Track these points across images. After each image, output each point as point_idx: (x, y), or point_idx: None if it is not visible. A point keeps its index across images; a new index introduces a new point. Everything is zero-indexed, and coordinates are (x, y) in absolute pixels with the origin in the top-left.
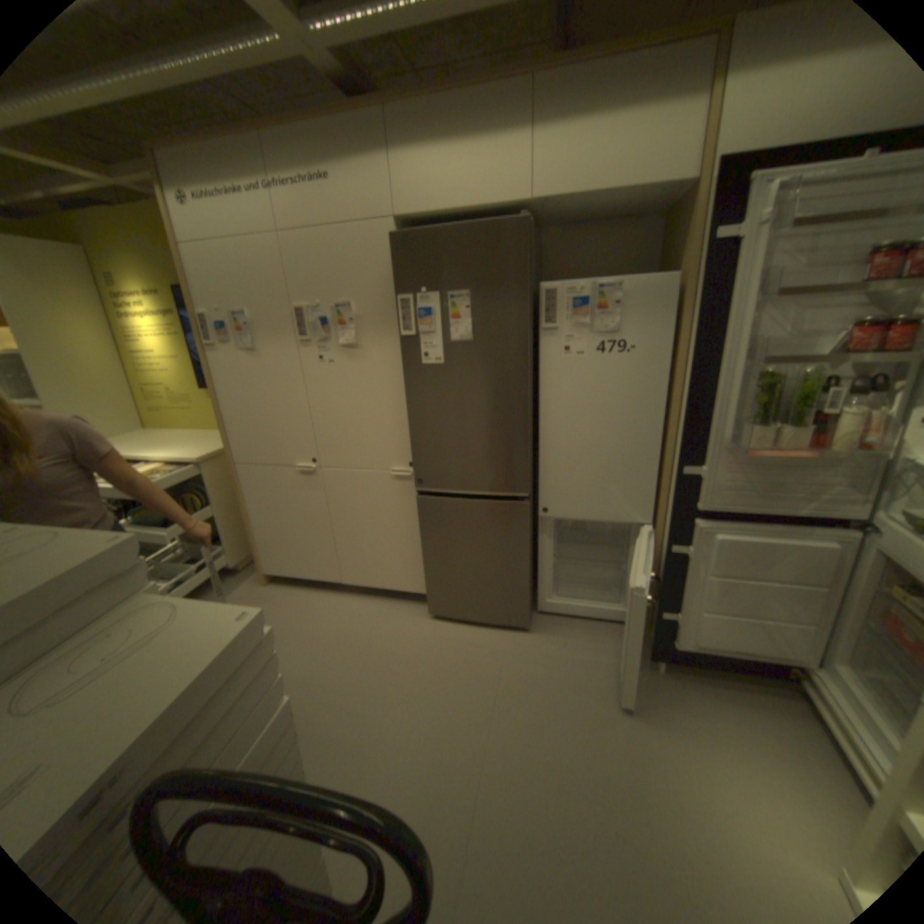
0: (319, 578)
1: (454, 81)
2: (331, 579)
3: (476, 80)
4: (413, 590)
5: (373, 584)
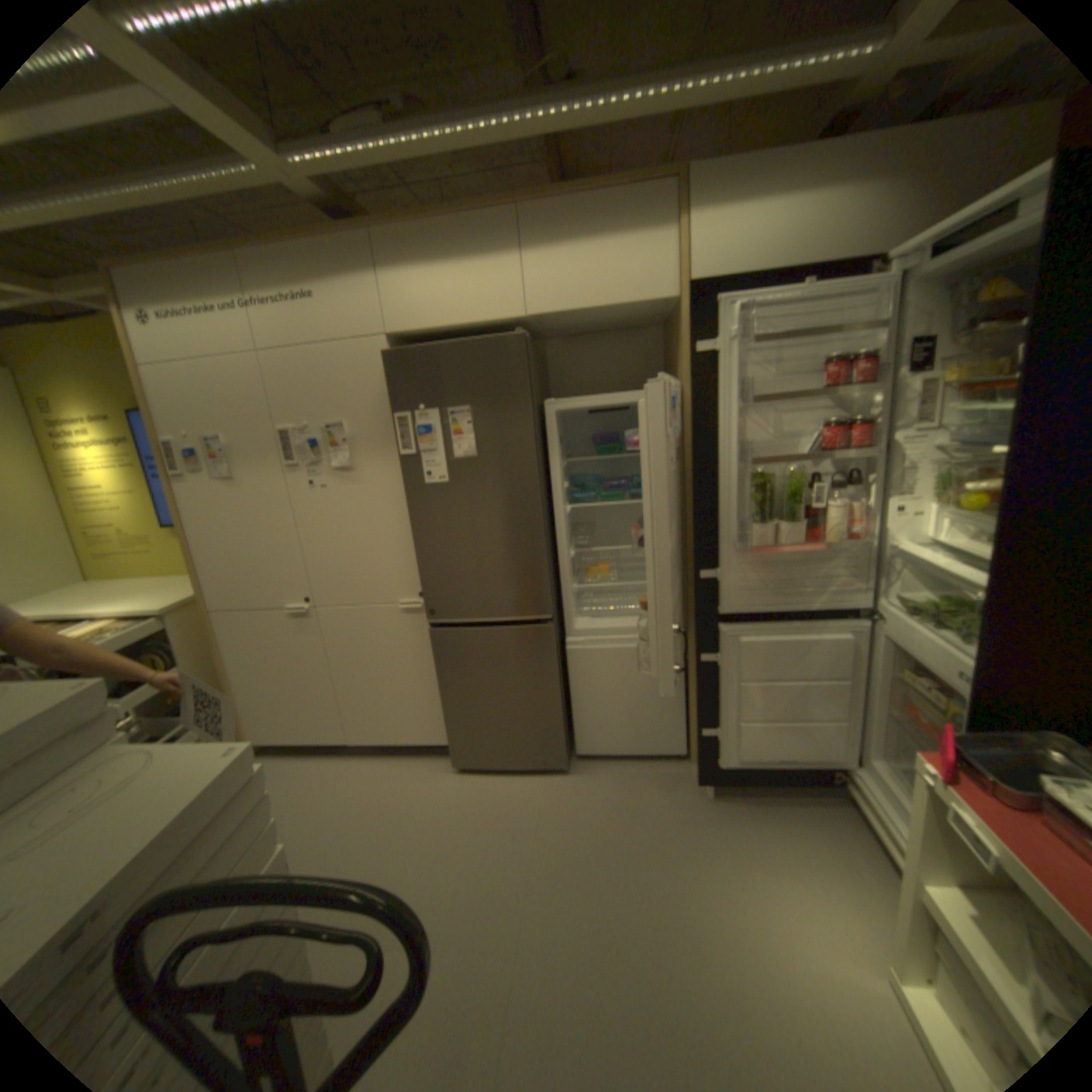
0: (318, 741)
1: (439, 208)
2: (333, 741)
3: (461, 208)
4: (433, 742)
5: (384, 742)
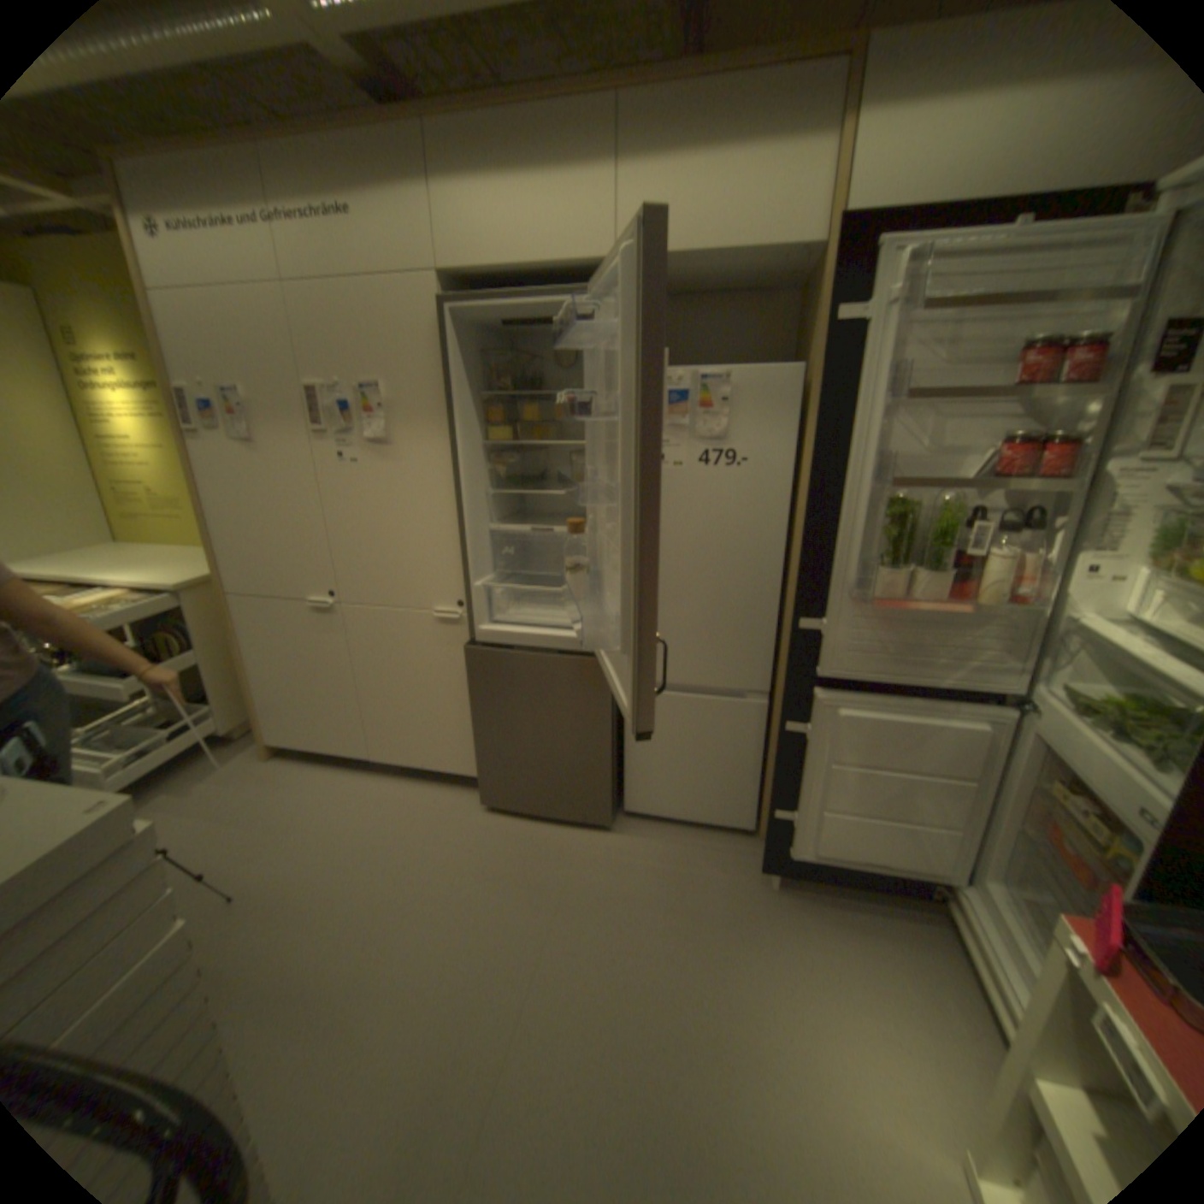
0: (339, 752)
1: (513, 94)
2: (355, 754)
3: (541, 95)
4: (464, 771)
5: (410, 763)
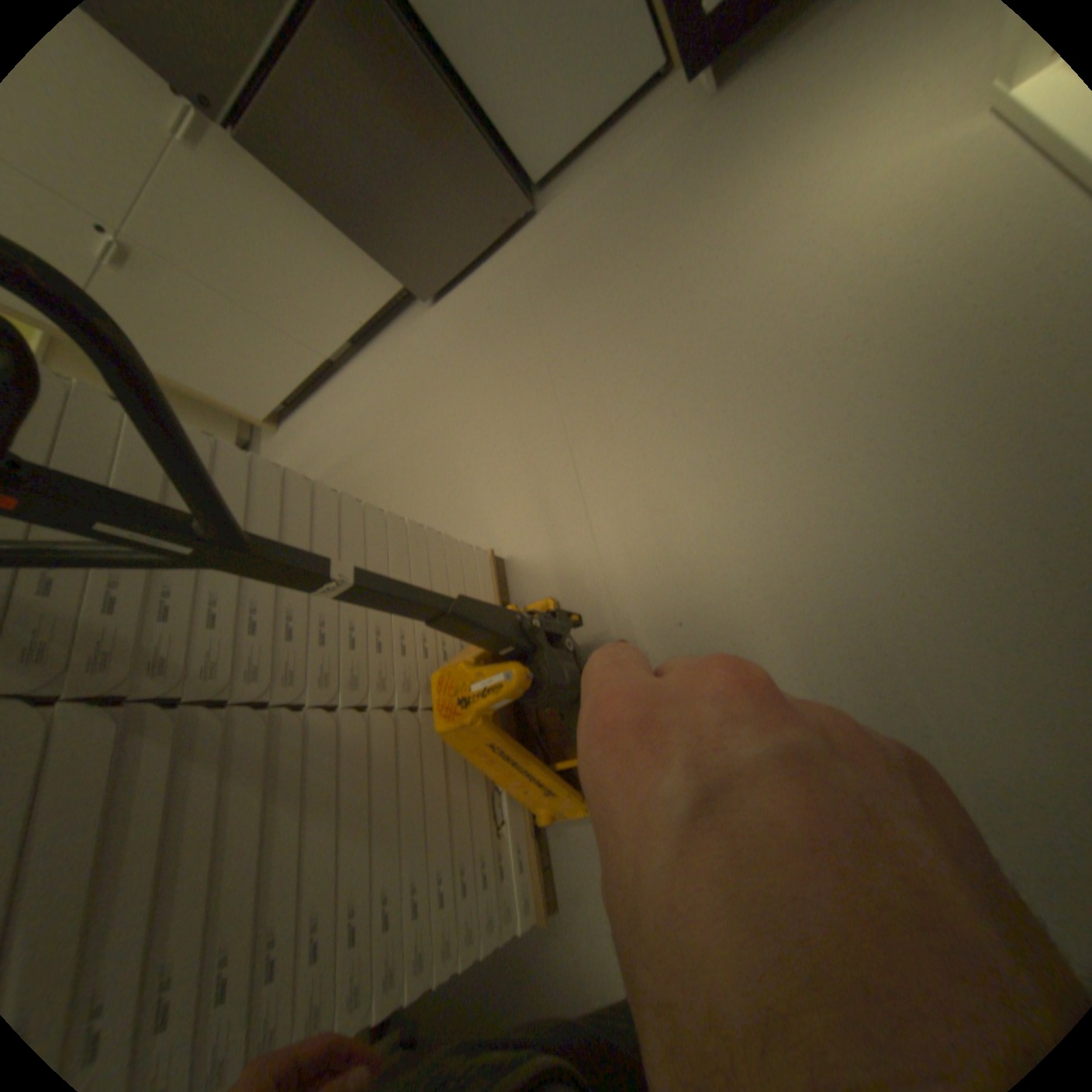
0: (305, 376)
1: None
2: (315, 366)
3: None
4: (390, 293)
5: (352, 330)
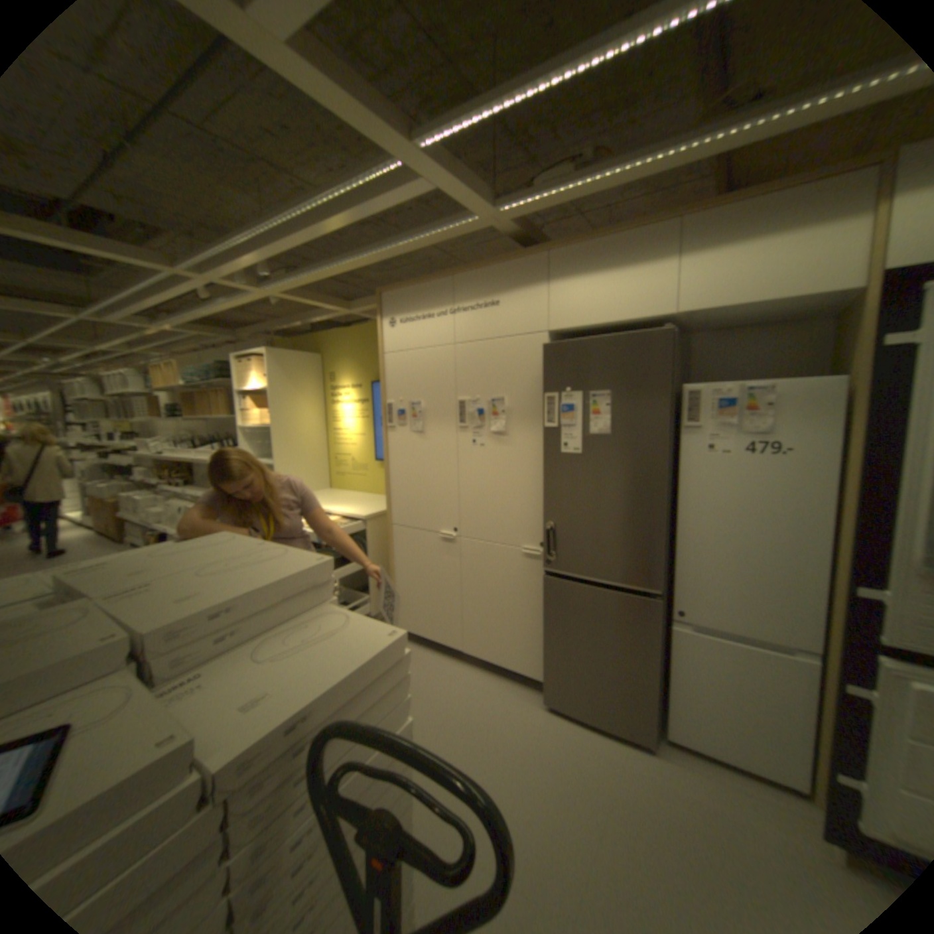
0: (444, 642)
1: (610, 230)
2: (454, 646)
3: (629, 227)
4: (531, 675)
5: (492, 660)
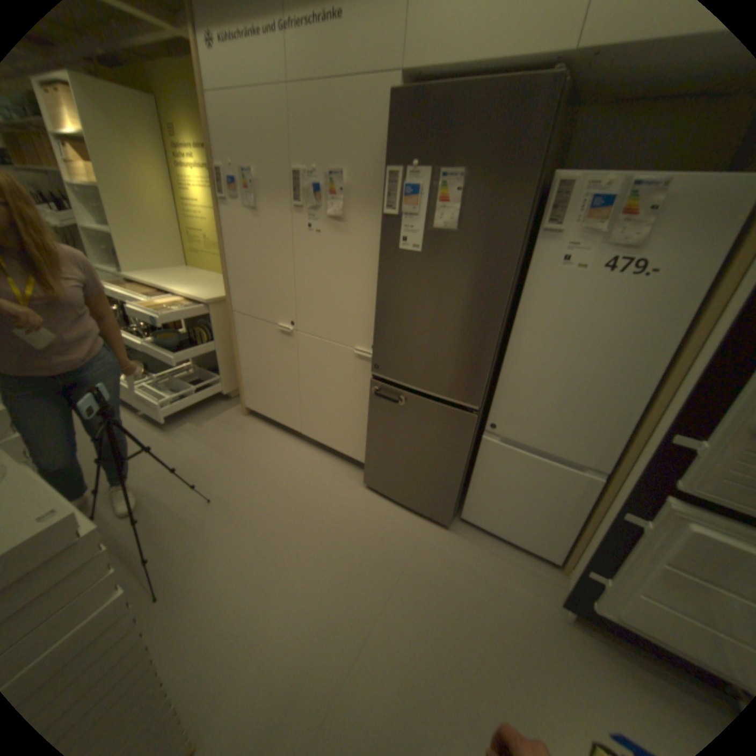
0: (285, 423)
1: None
2: (294, 427)
3: None
4: (357, 457)
5: (325, 442)
